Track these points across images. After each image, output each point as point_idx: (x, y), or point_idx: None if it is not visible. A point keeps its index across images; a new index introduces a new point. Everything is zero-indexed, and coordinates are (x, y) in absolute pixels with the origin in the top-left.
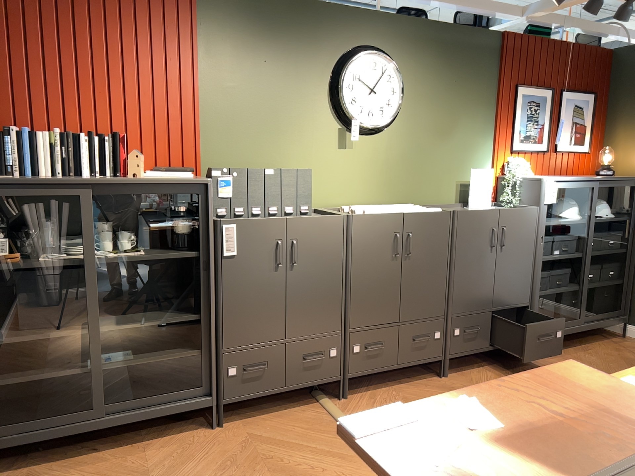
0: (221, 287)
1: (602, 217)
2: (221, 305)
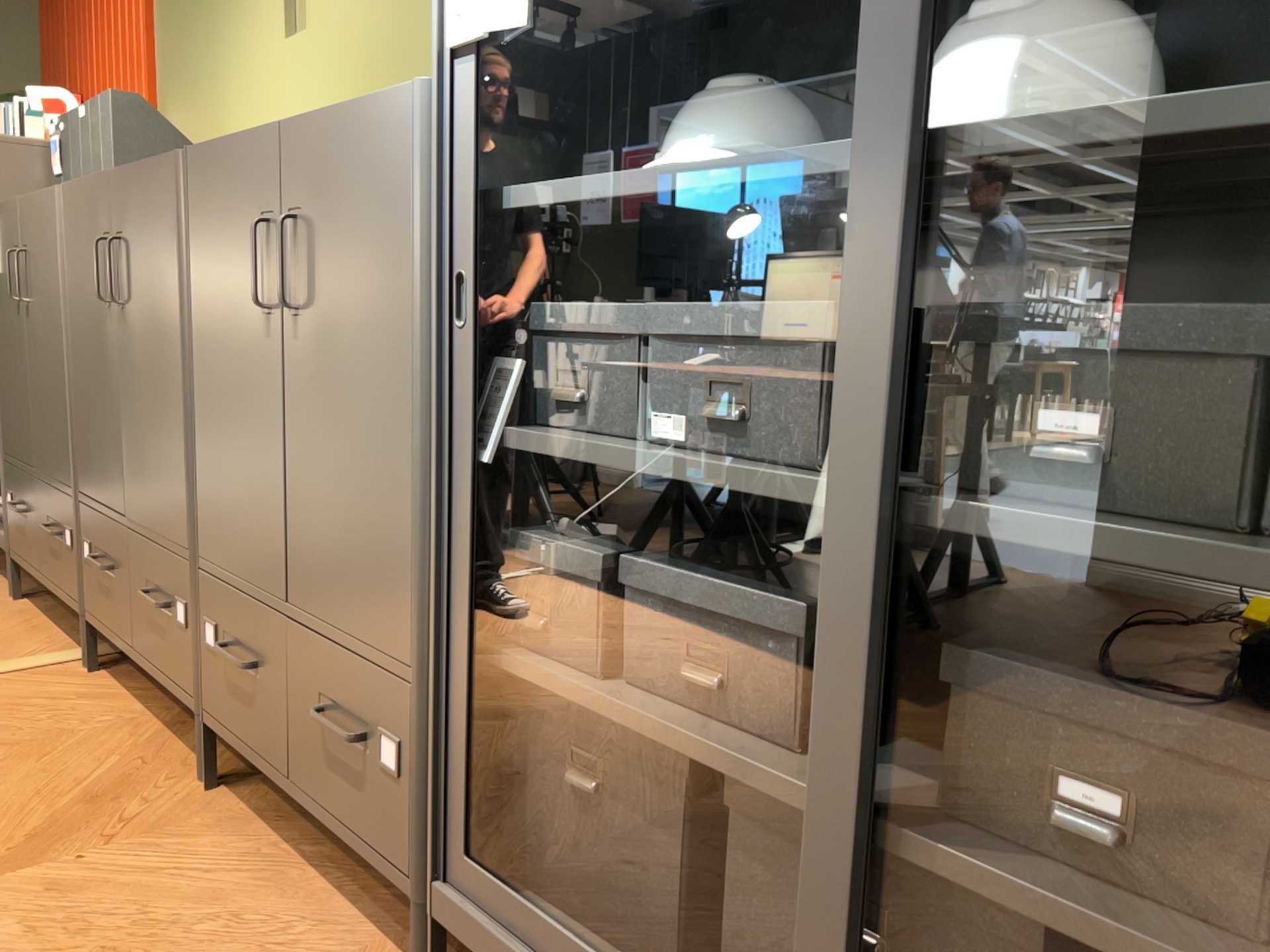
0: None
1: None
2: None
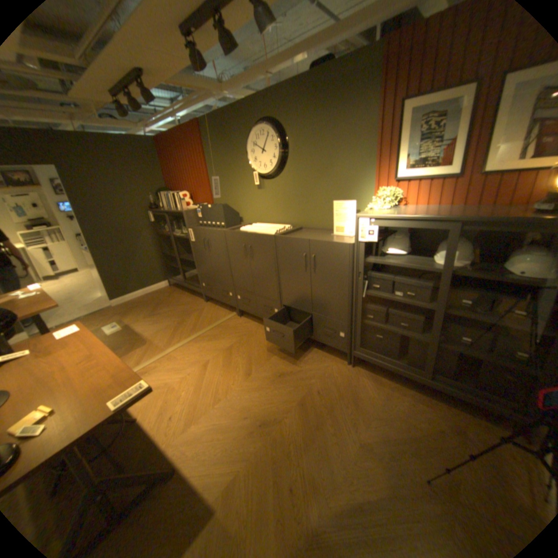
0: (195, 252)
1: (513, 274)
2: (196, 259)
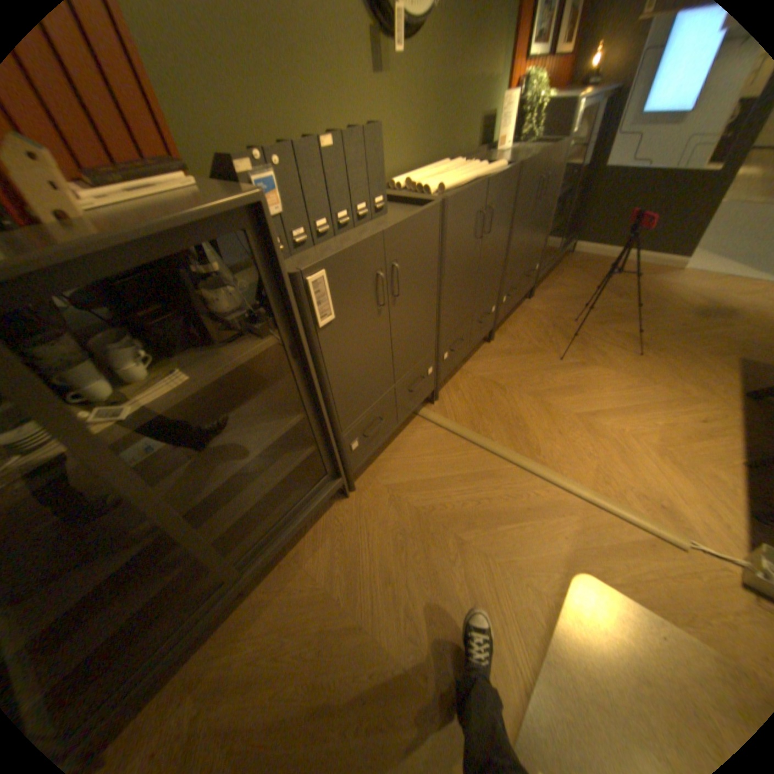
0: (327, 369)
1: (583, 139)
2: (332, 389)
